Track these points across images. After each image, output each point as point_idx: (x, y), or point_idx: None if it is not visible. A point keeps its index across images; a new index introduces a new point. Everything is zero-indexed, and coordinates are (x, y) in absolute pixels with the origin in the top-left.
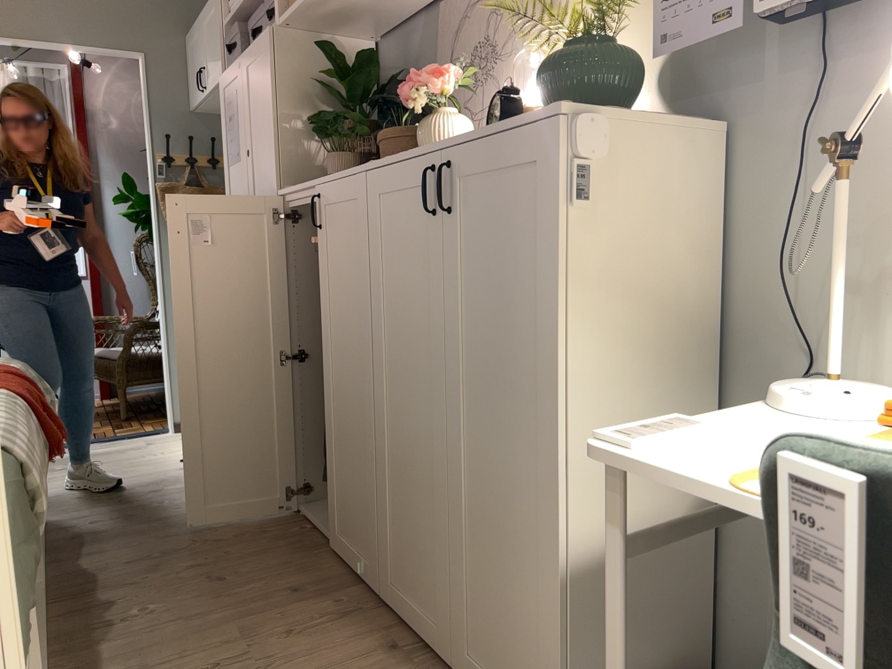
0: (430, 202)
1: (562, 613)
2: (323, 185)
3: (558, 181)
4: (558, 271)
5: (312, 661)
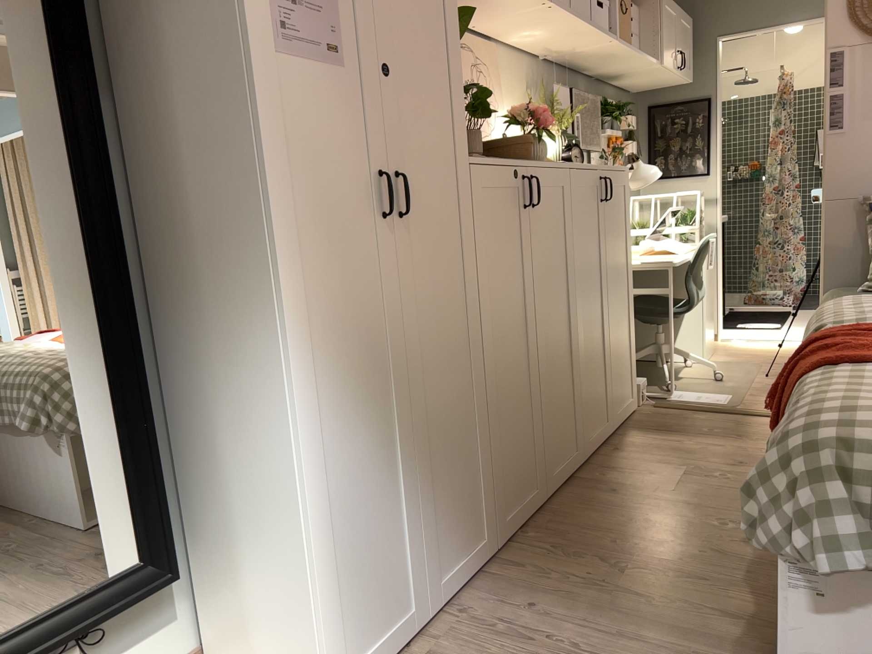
0: (597, 193)
1: (632, 341)
2: (534, 167)
3: (625, 191)
4: (627, 221)
5: (652, 460)
